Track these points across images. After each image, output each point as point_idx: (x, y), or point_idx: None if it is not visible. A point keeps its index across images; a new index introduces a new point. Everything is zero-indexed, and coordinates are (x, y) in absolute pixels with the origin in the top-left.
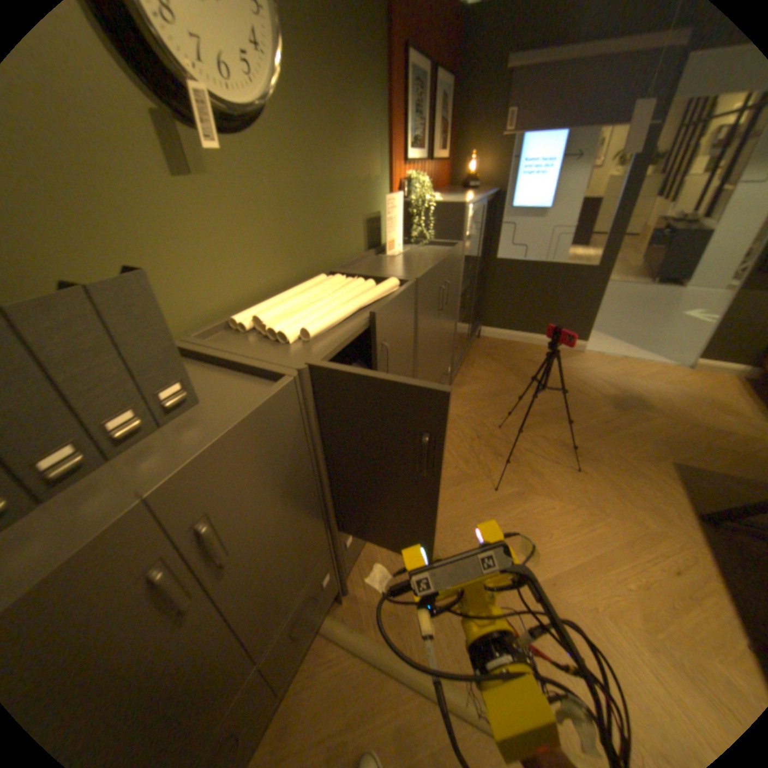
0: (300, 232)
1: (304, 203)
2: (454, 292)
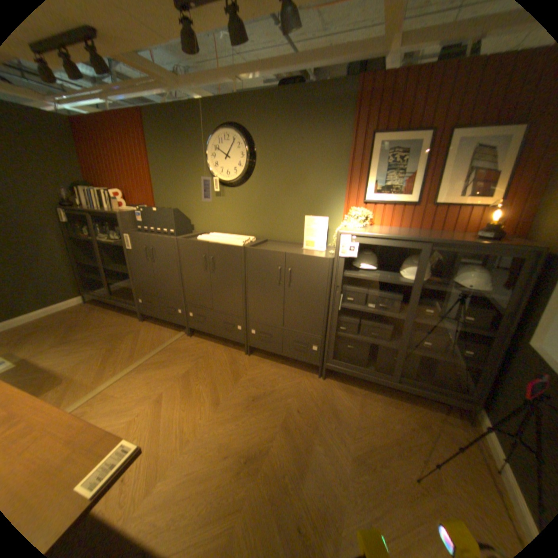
0: (257, 220)
1: (261, 210)
2: (316, 288)
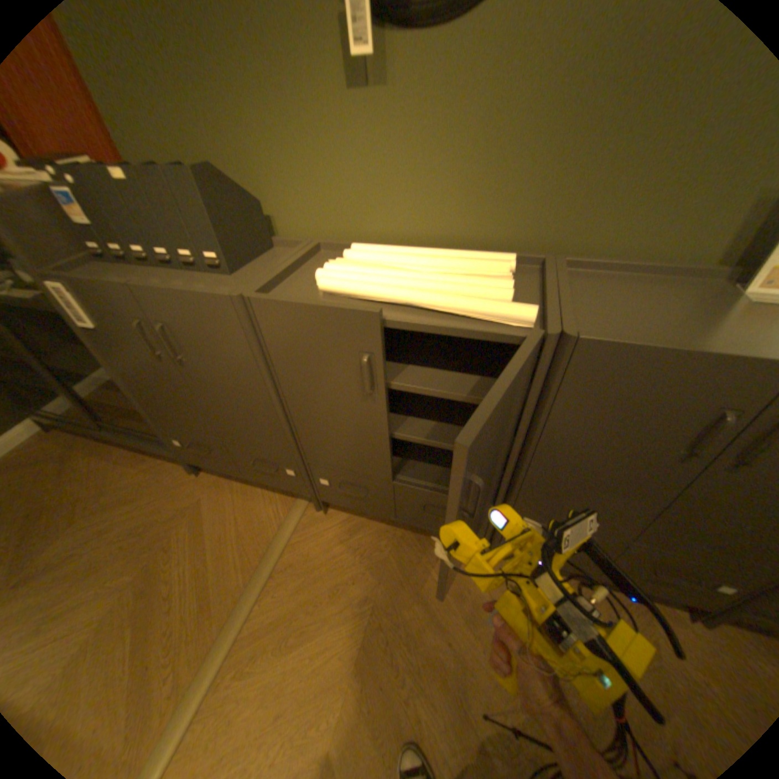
0: (524, 183)
1: (555, 138)
2: None
